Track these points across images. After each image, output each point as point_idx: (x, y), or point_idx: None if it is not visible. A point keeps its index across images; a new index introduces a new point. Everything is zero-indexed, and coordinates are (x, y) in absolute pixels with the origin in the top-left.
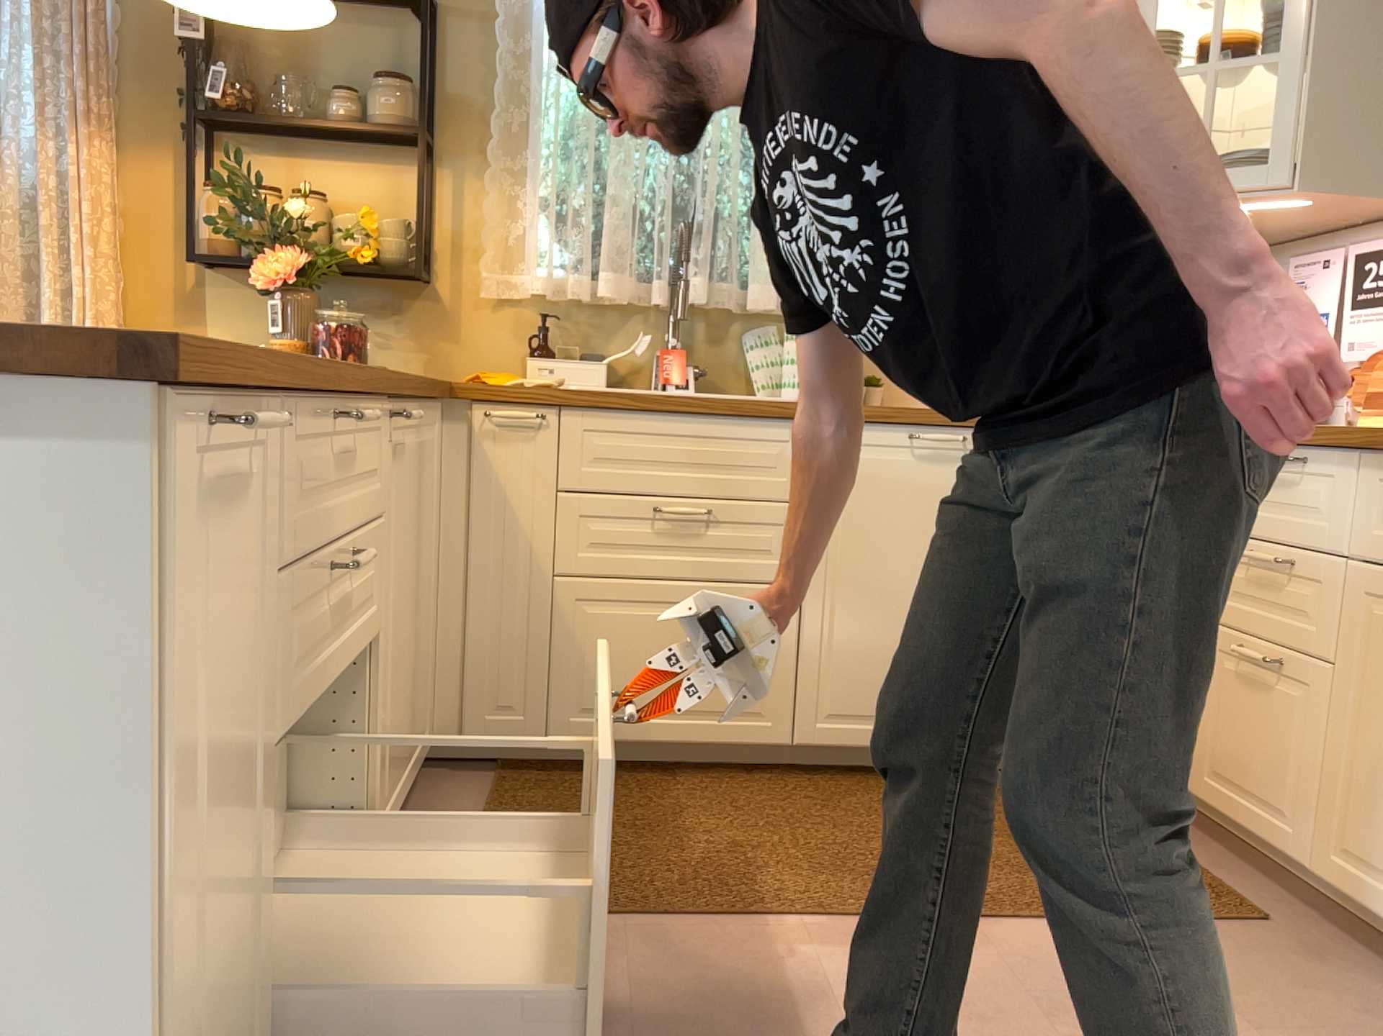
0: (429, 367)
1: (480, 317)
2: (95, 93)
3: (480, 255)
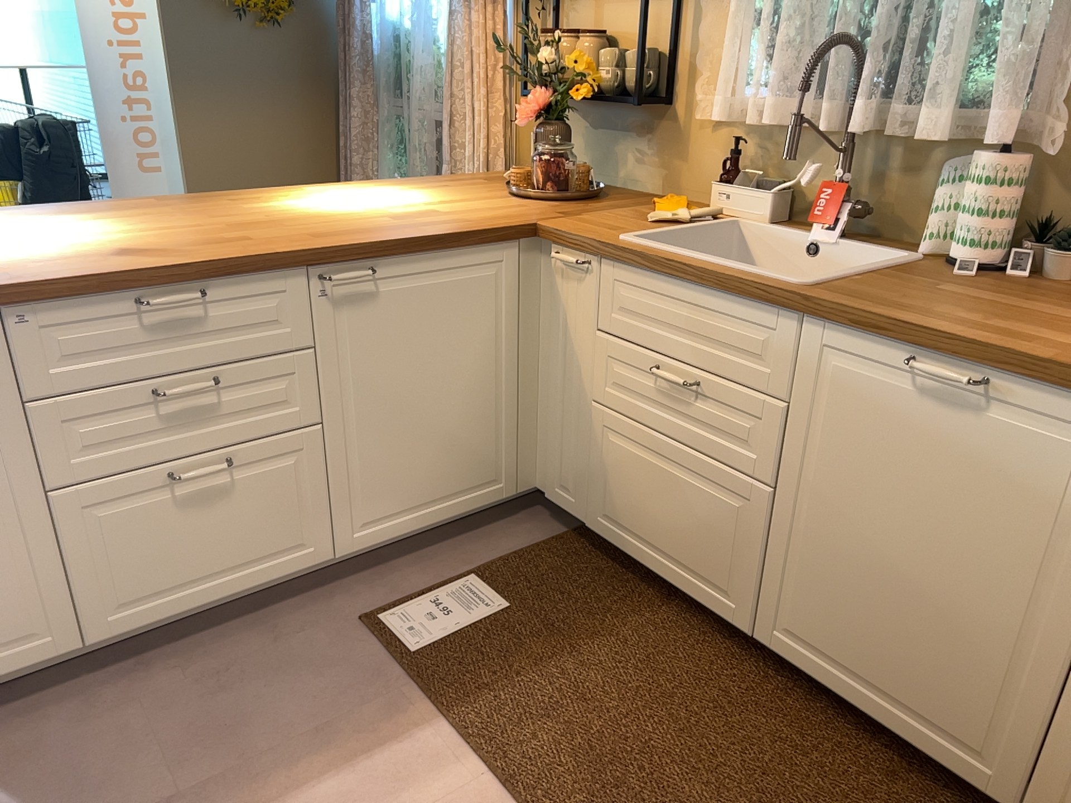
0: (663, 183)
1: (700, 139)
2: None
3: (704, 78)
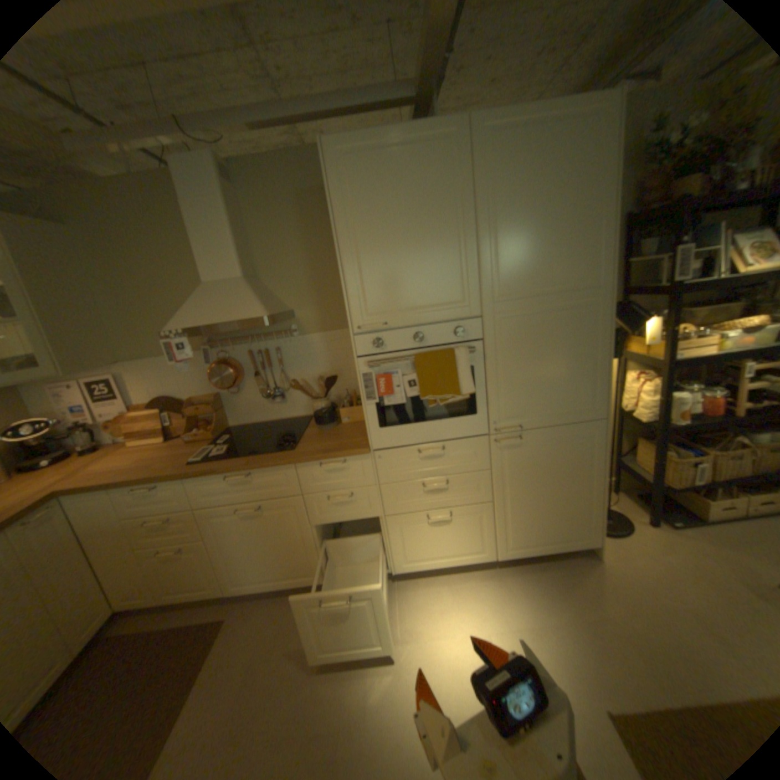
0: None
1: None
2: None
3: None
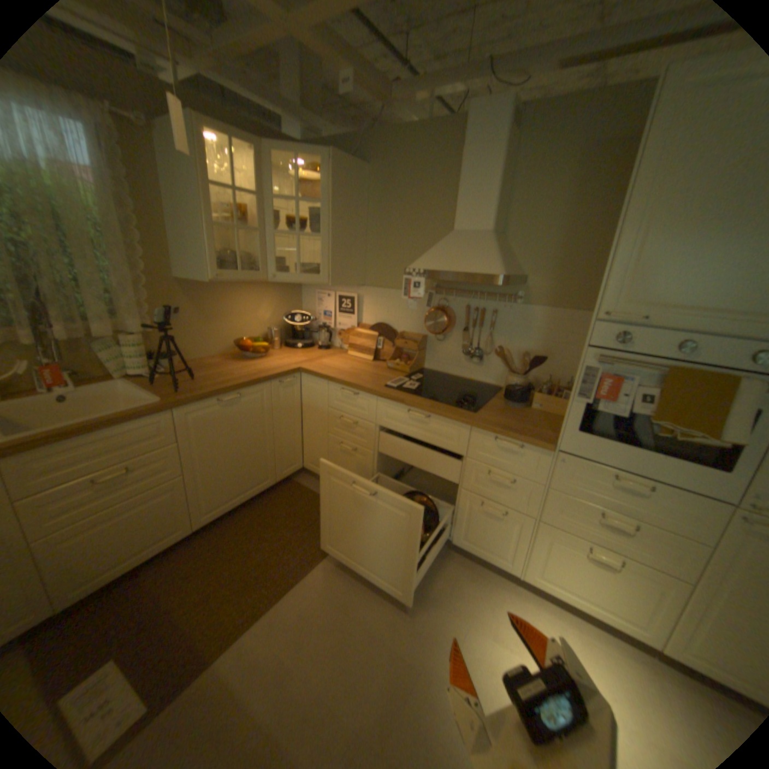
0: None
1: None
2: None
3: None
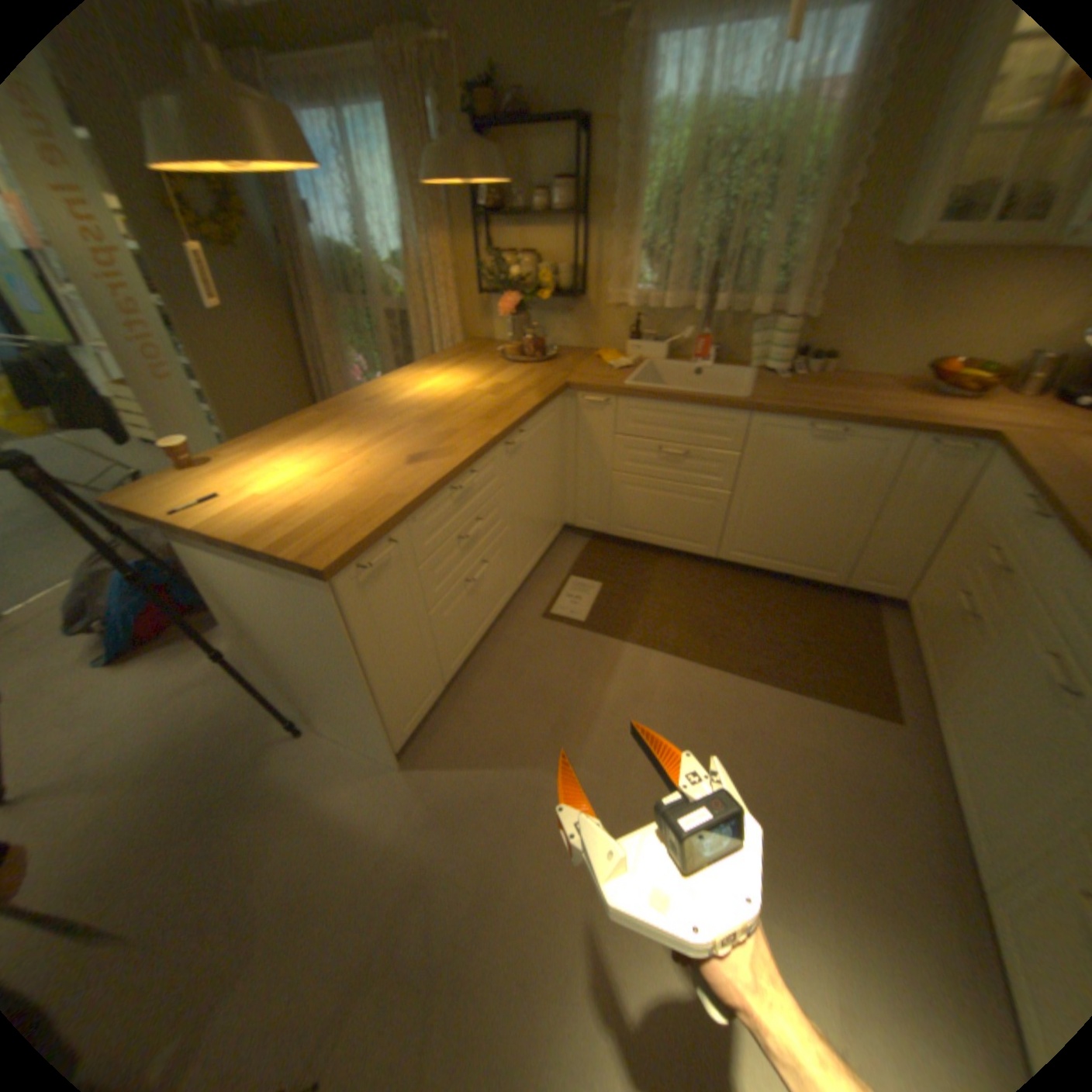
0: (584, 340)
1: (609, 314)
2: (433, 207)
3: (609, 278)
